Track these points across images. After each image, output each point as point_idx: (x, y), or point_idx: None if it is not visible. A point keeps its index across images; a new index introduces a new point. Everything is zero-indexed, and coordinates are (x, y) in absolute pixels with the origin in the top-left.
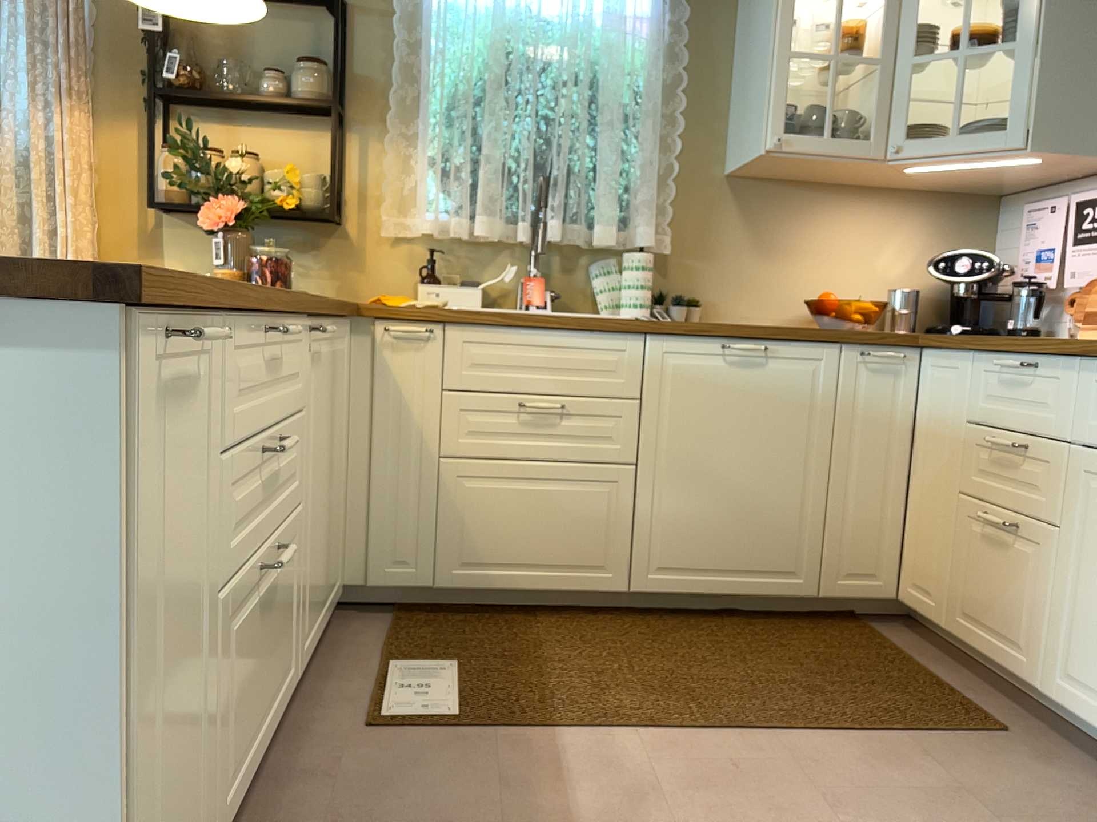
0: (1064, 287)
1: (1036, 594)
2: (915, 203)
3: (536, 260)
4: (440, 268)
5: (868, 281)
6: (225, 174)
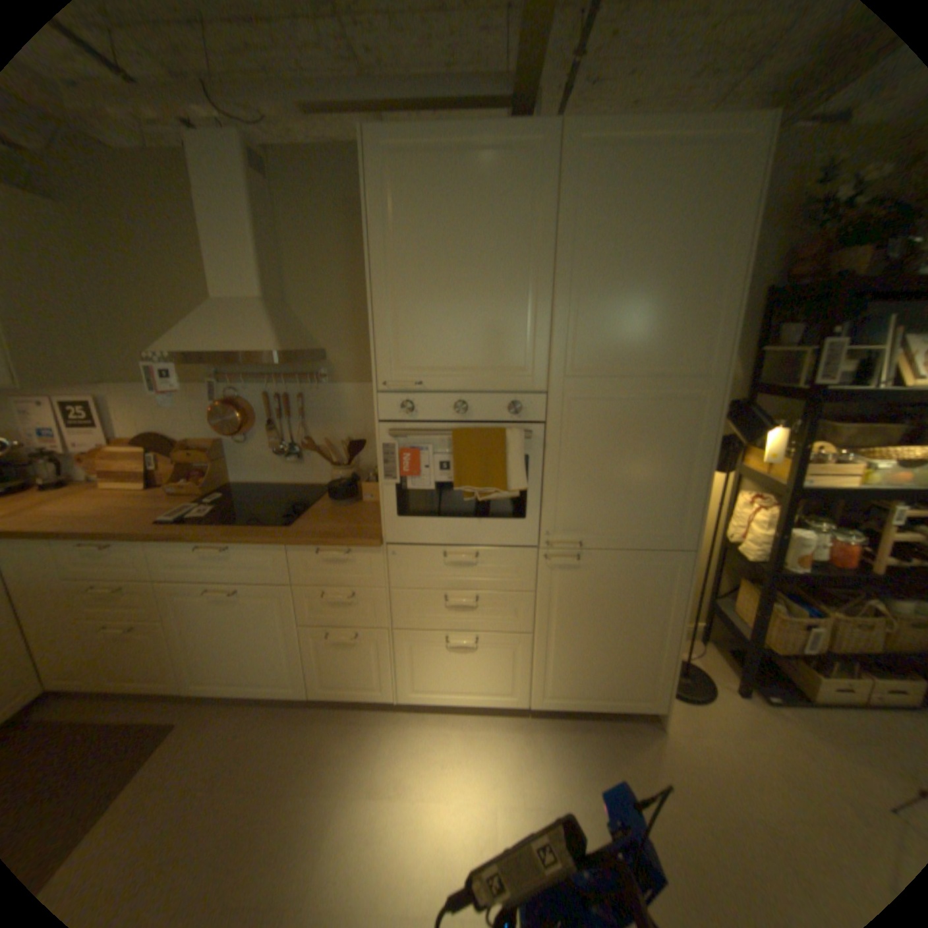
0: (65, 449)
1: (156, 655)
2: None
3: None
4: None
5: None
6: None
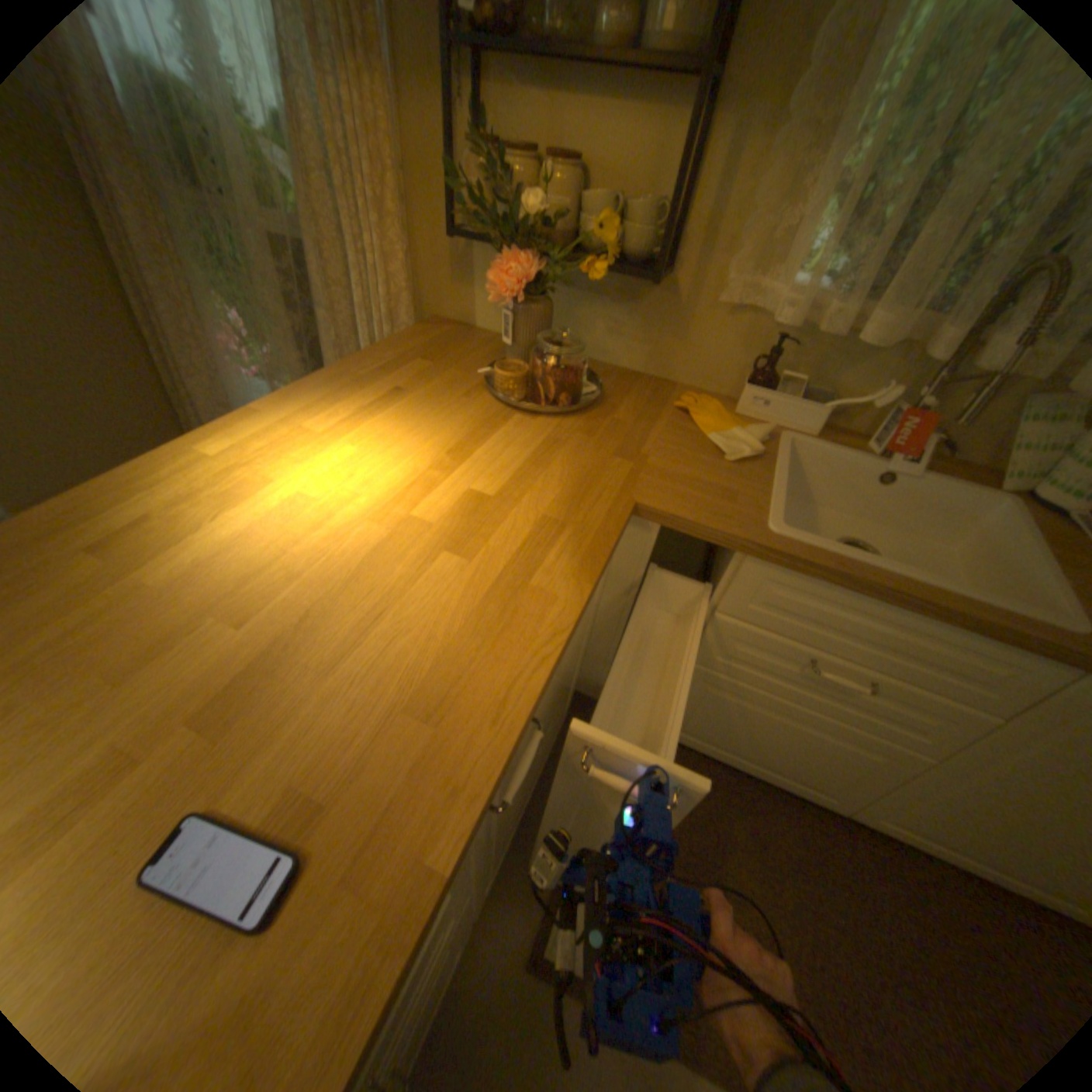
0: None
1: None
2: None
3: (944, 388)
4: (785, 357)
5: None
6: (518, 215)
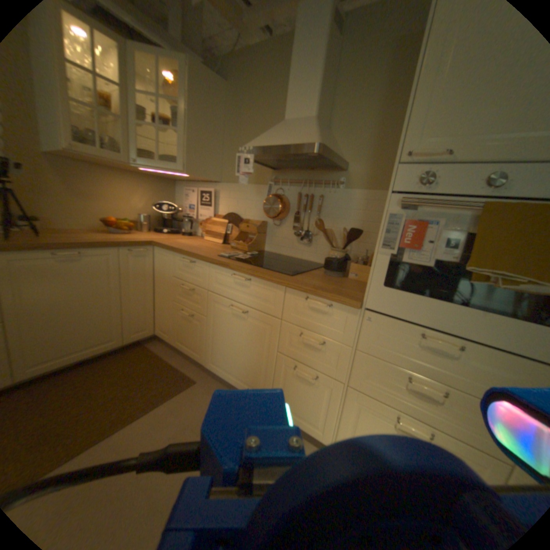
0: (196, 217)
1: (198, 336)
2: (141, 179)
3: None
4: None
5: (125, 210)
6: None
